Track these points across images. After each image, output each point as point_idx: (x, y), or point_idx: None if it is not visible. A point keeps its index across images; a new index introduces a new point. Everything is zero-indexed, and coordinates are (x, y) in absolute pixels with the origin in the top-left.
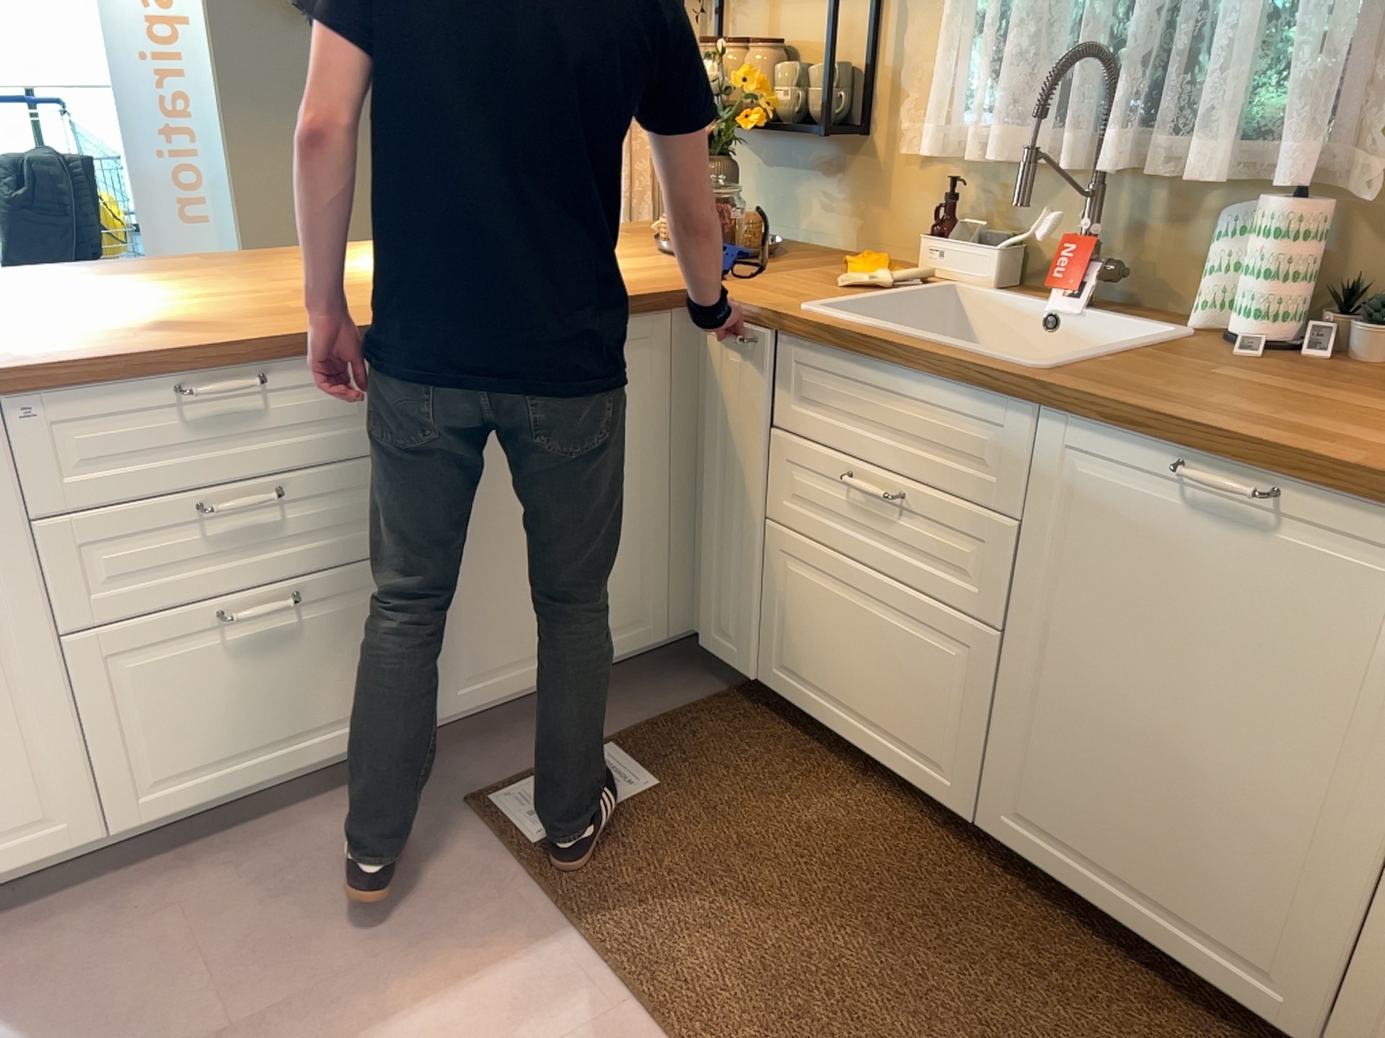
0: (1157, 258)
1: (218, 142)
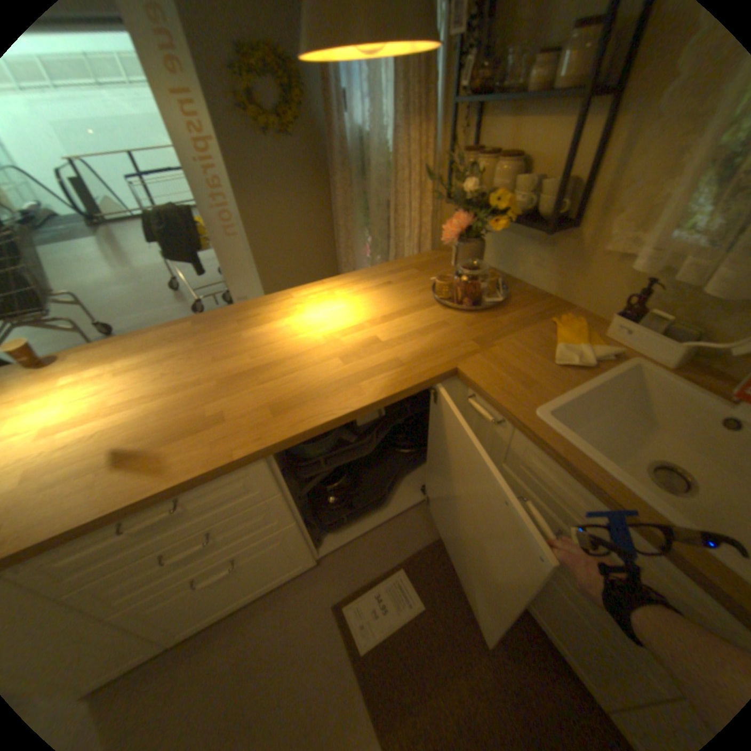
0: None
1: (232, 197)
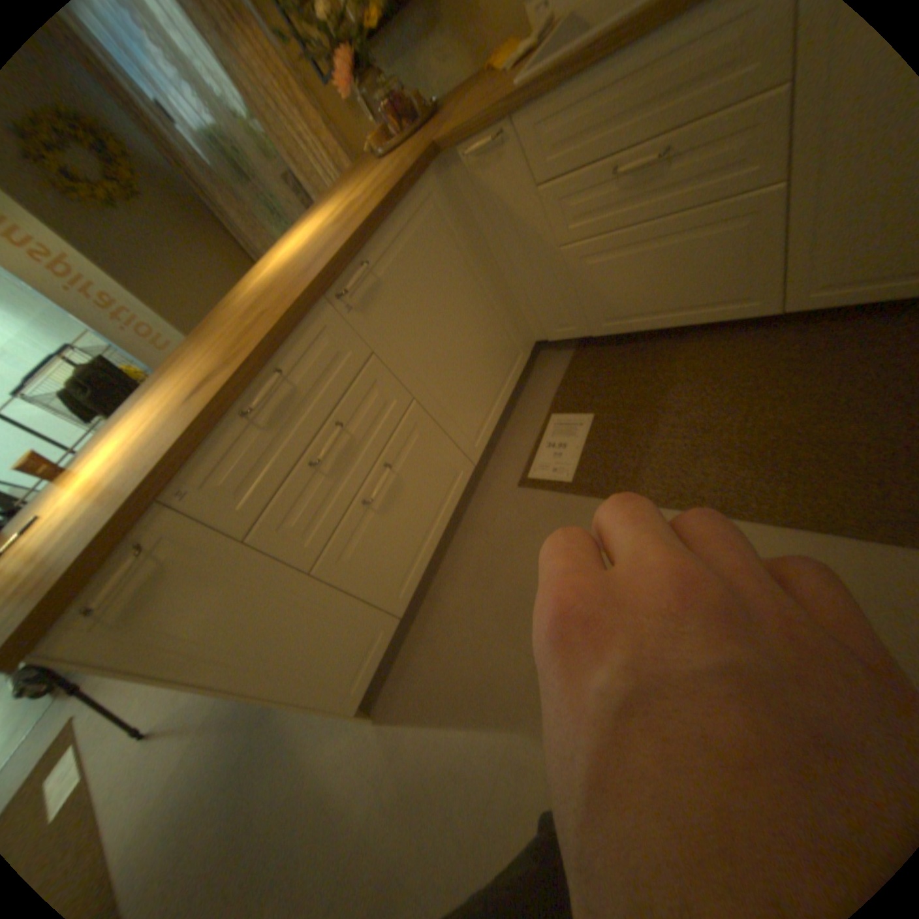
0: None
1: (135, 303)
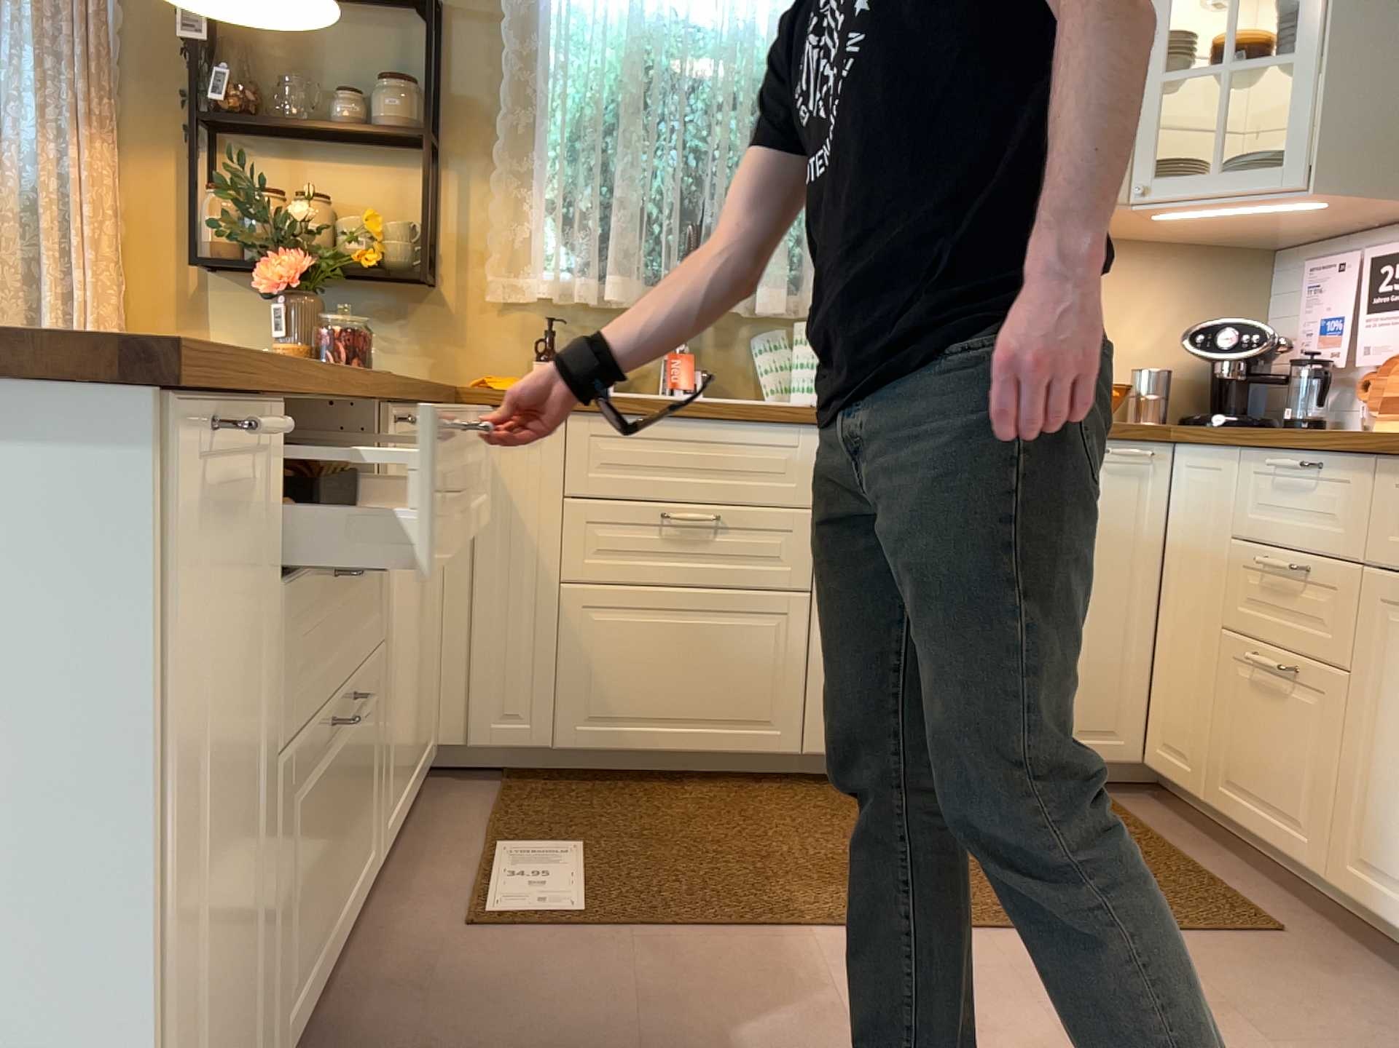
0: (717, 367)
1: None
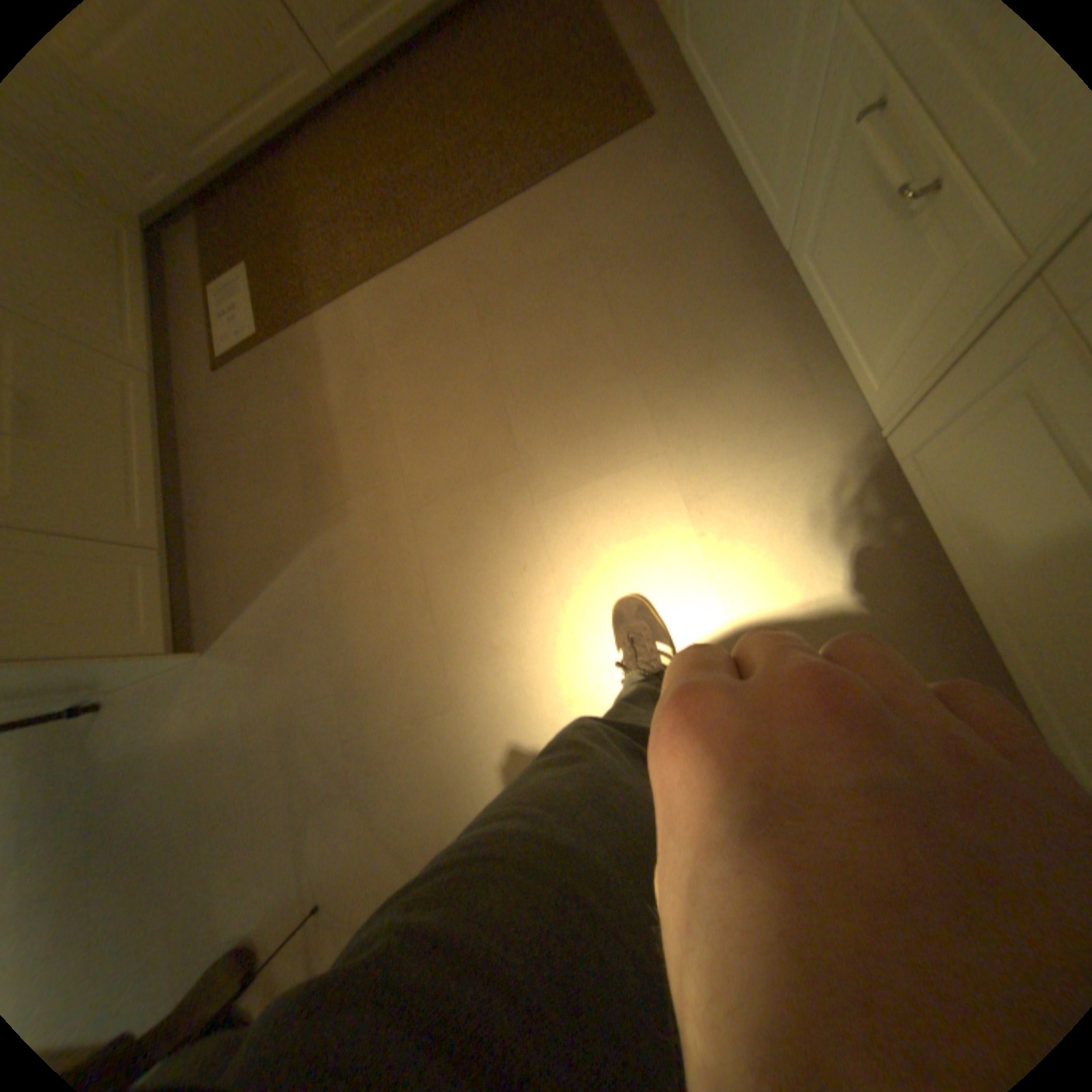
0: None
1: None
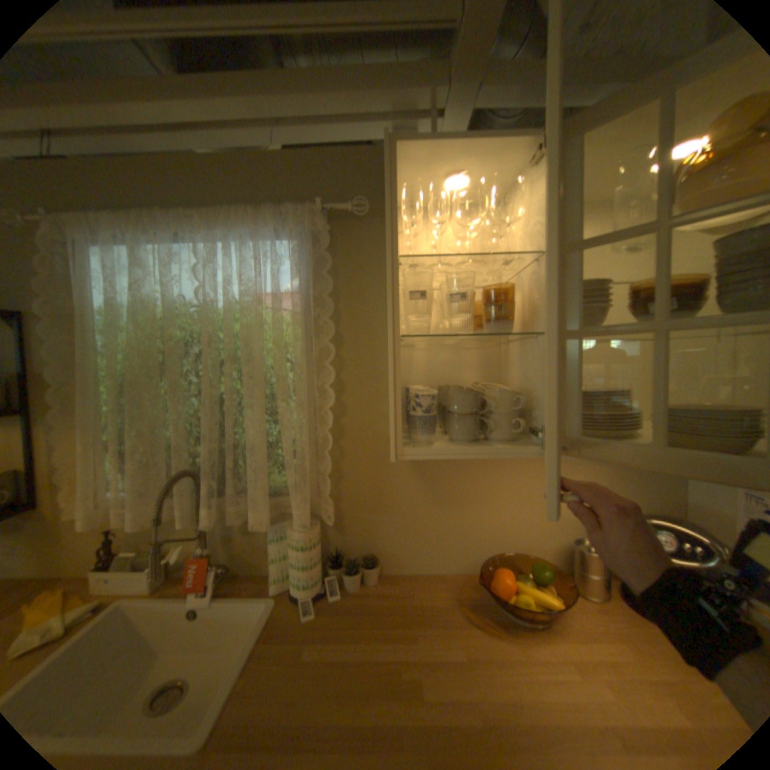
0: (244, 551)
1: None
